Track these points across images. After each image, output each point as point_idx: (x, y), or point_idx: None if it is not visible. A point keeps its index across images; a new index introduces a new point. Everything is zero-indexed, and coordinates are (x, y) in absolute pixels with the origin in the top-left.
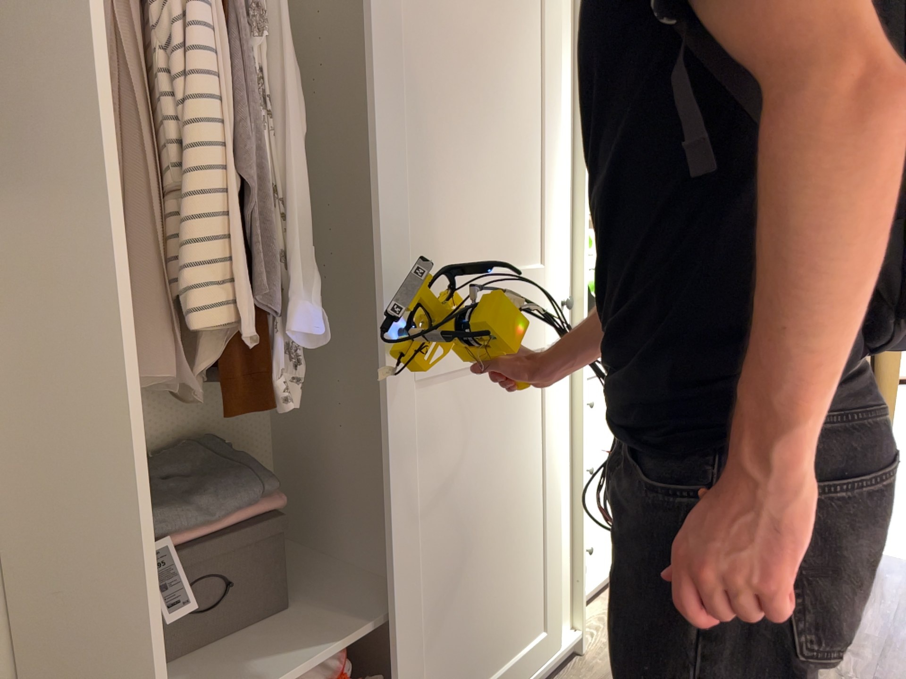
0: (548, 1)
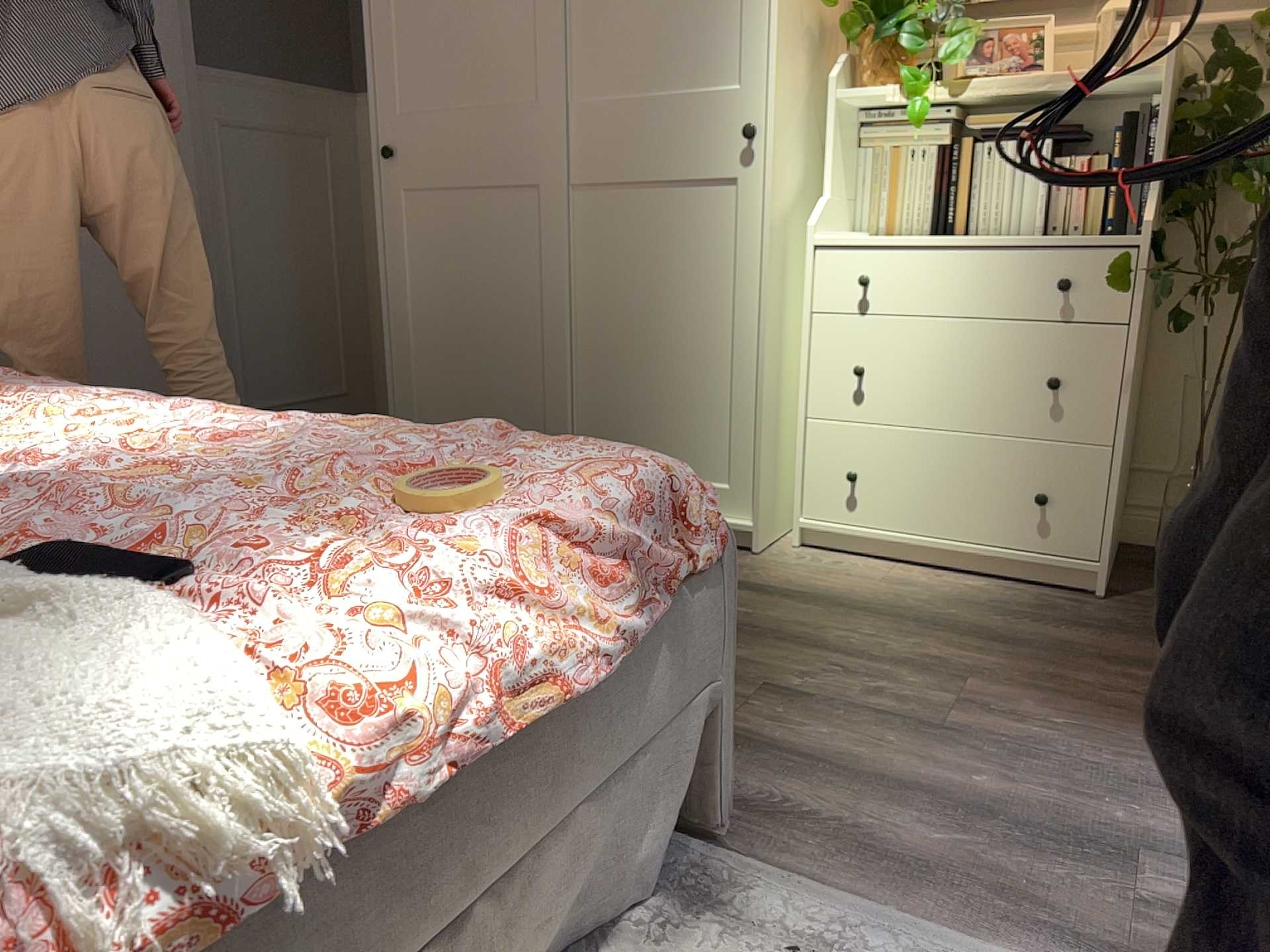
0: None
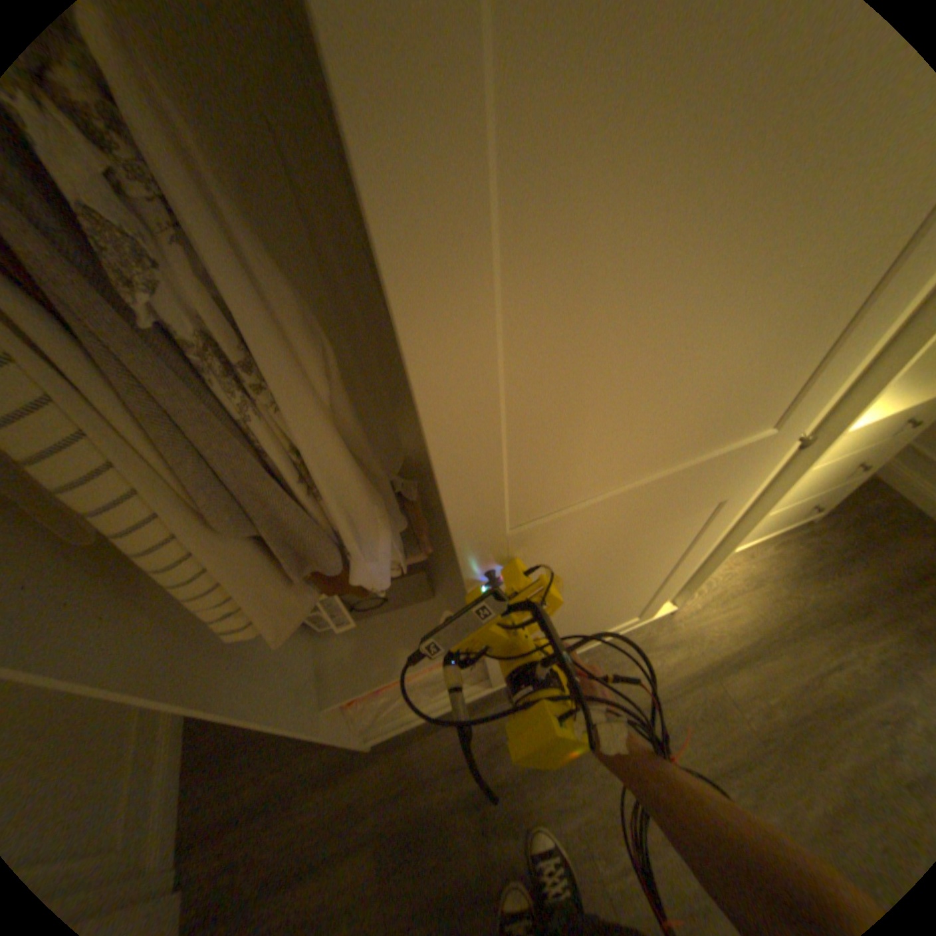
0: None
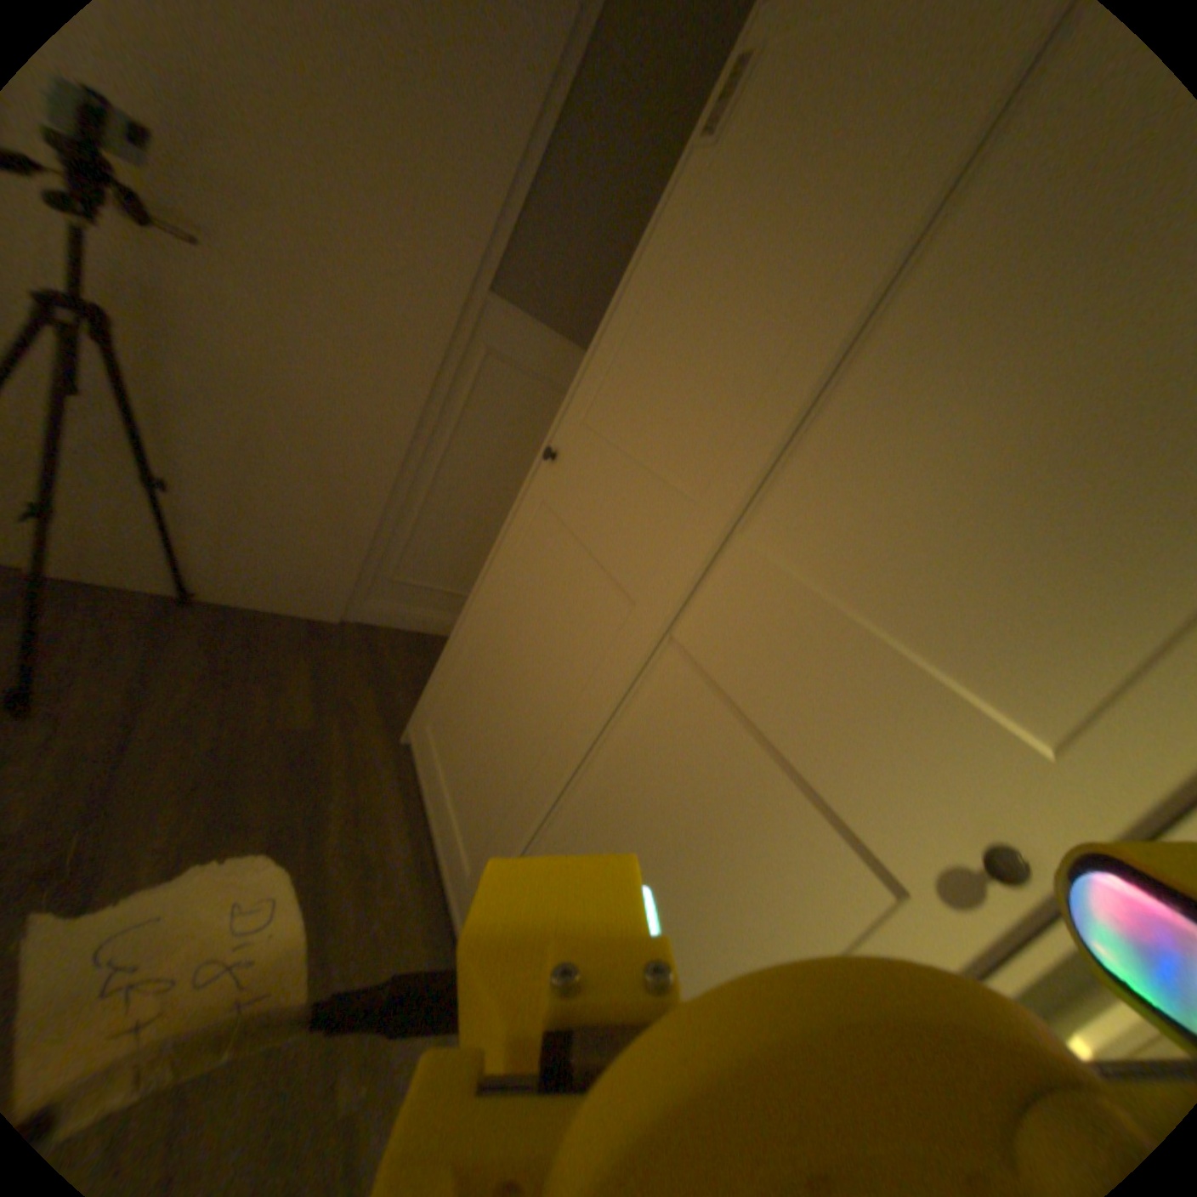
0: None
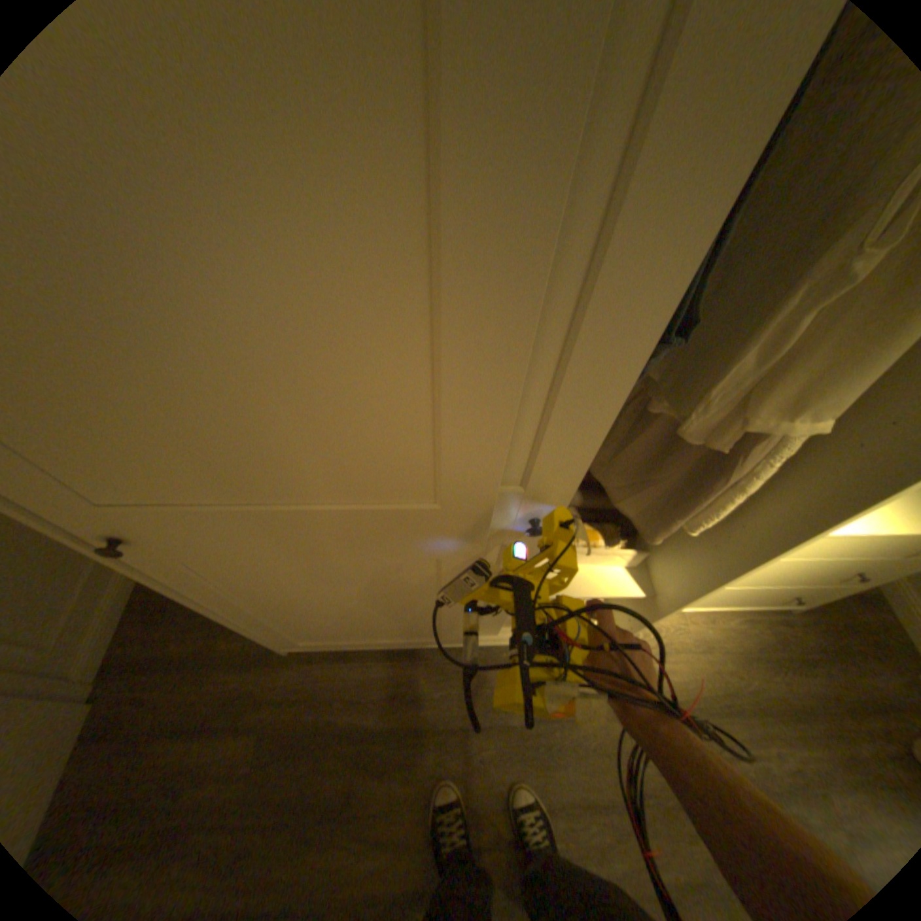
0: None
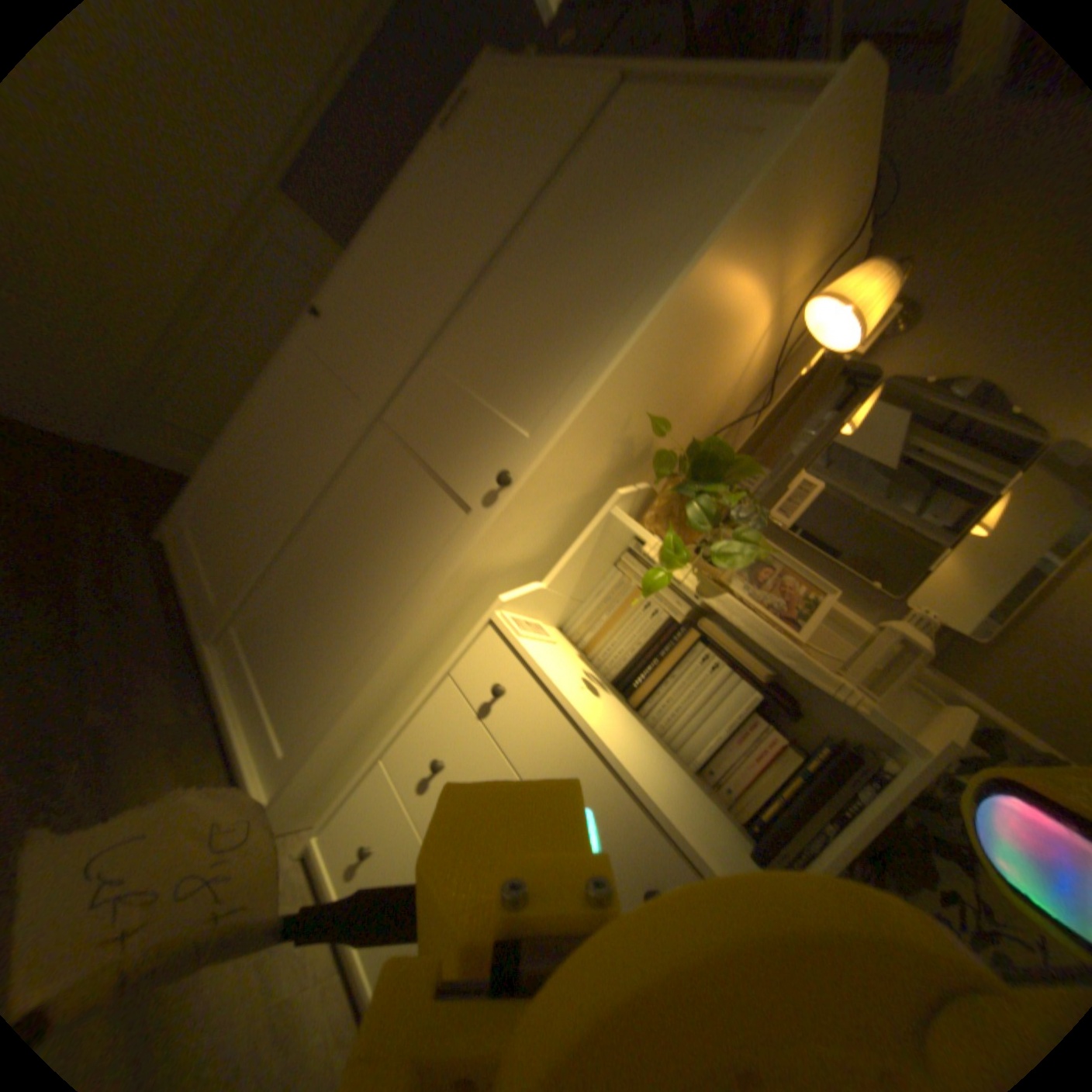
0: (710, 179)
